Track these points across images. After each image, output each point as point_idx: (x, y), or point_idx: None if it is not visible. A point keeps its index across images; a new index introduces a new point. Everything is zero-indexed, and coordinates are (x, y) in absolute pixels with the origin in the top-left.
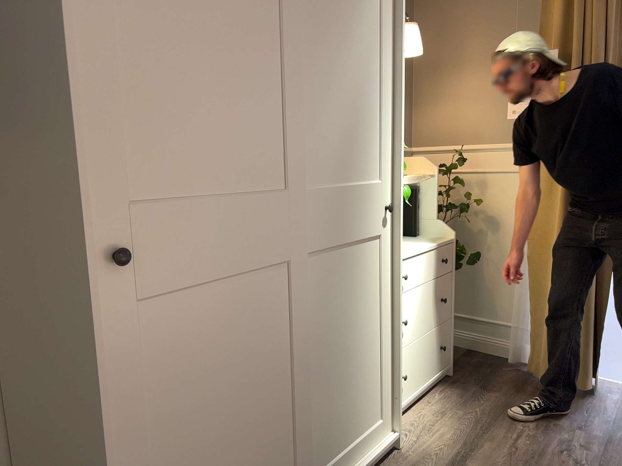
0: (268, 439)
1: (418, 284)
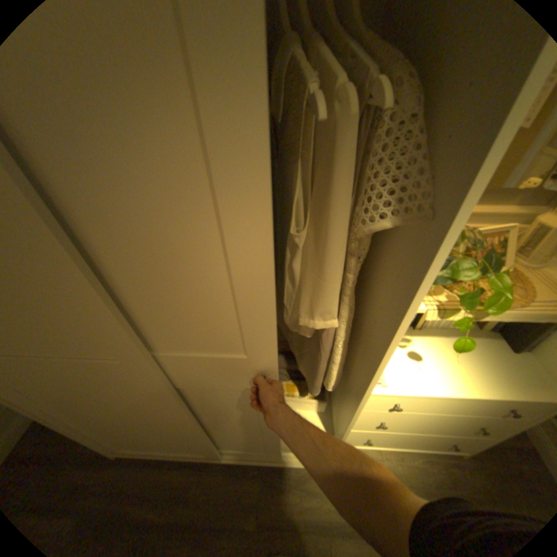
0: (165, 440)
1: (436, 415)
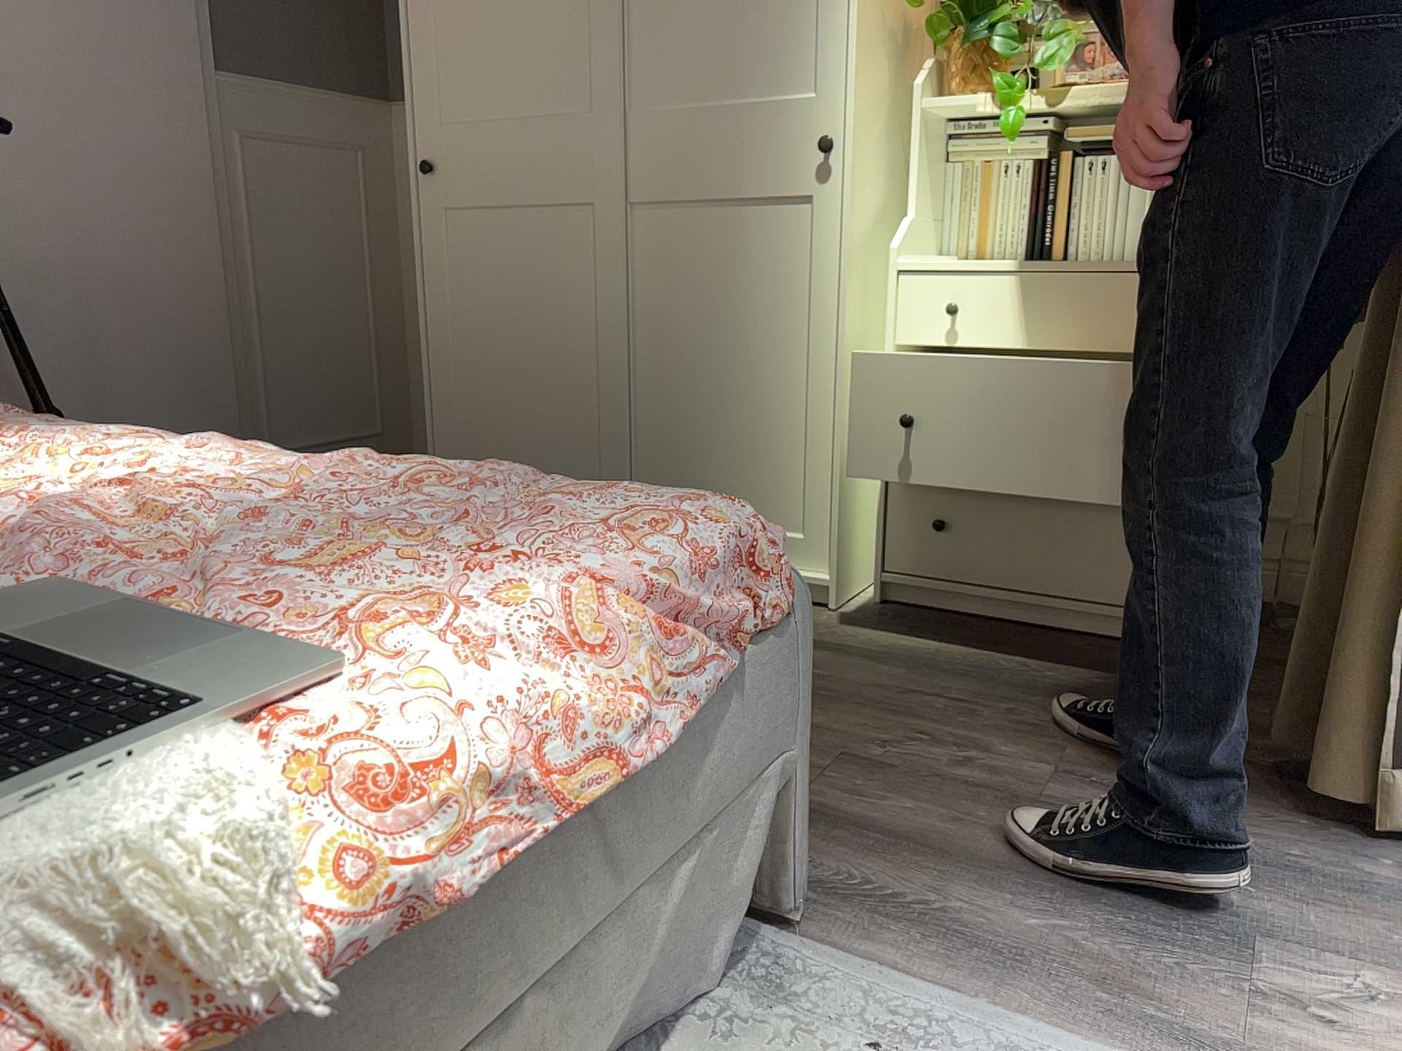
0: (560, 414)
1: (1039, 351)
